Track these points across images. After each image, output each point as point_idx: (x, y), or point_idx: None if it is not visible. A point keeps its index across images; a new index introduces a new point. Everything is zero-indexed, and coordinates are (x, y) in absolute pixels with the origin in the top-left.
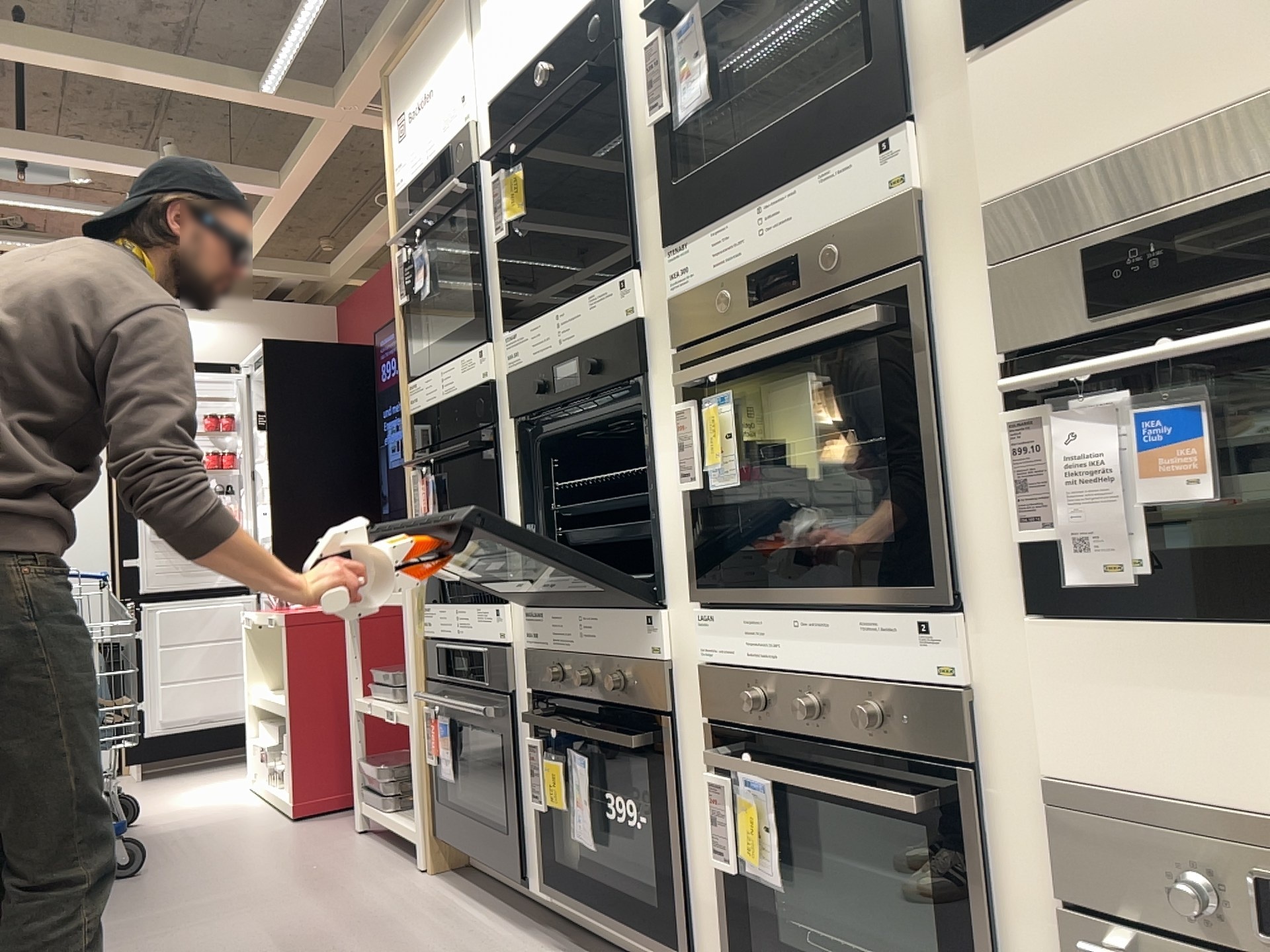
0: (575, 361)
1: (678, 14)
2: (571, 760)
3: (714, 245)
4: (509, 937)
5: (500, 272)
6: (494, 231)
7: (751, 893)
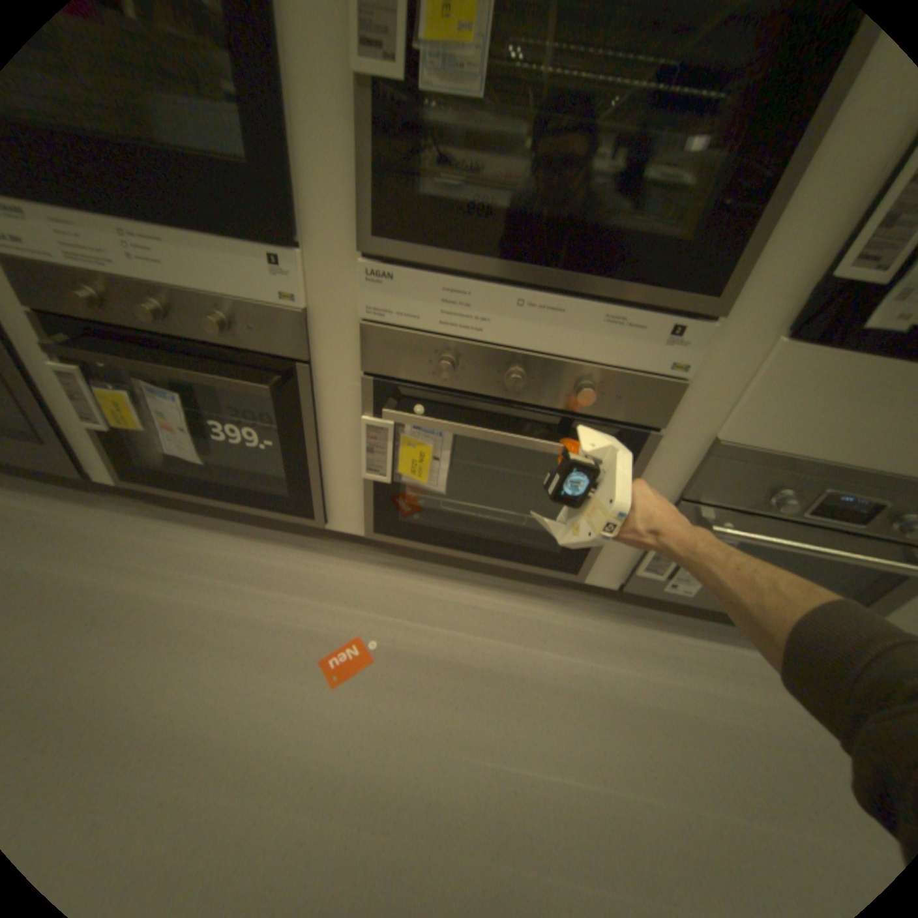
0: None
1: None
2: (138, 386)
3: None
4: (86, 517)
5: None
6: None
7: (399, 486)
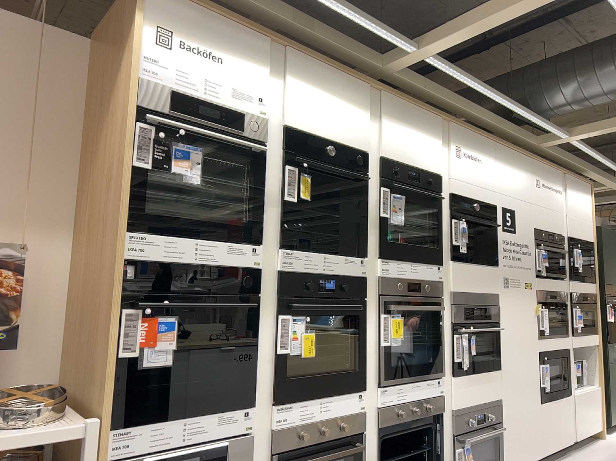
0: (330, 280)
1: (390, 191)
2: None
3: (394, 266)
4: None
5: (284, 216)
6: (288, 195)
7: None
